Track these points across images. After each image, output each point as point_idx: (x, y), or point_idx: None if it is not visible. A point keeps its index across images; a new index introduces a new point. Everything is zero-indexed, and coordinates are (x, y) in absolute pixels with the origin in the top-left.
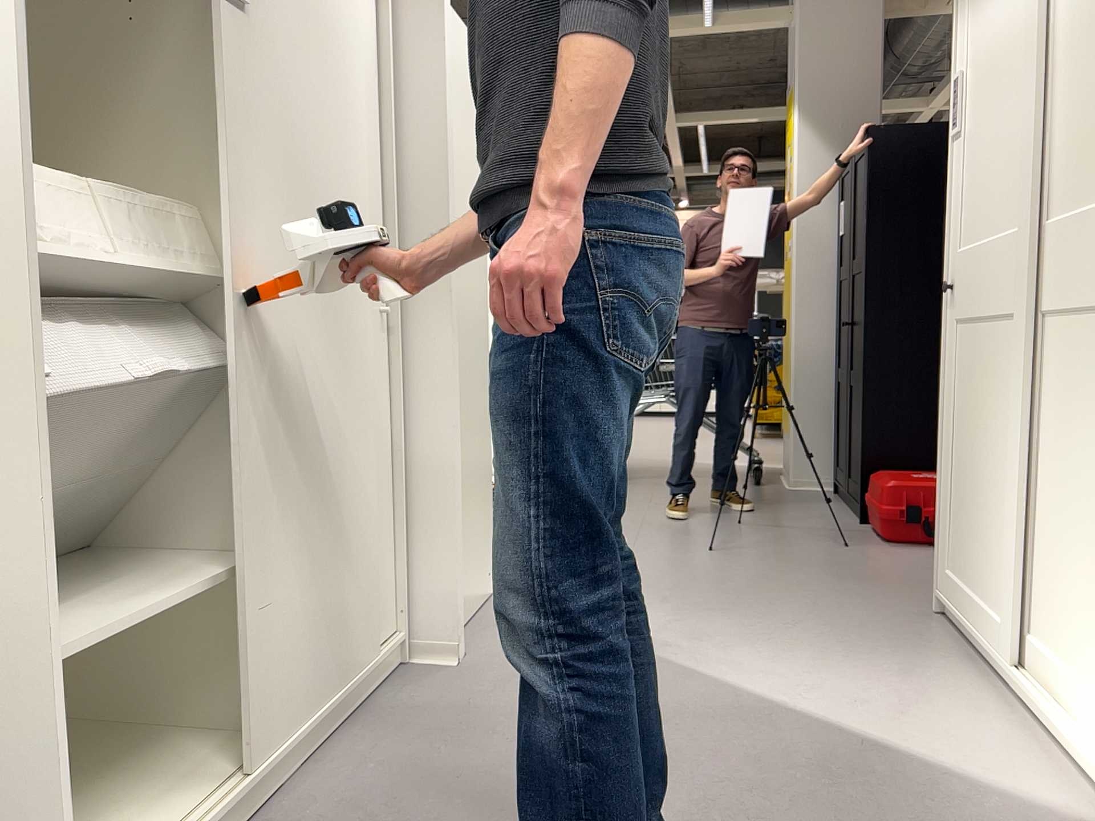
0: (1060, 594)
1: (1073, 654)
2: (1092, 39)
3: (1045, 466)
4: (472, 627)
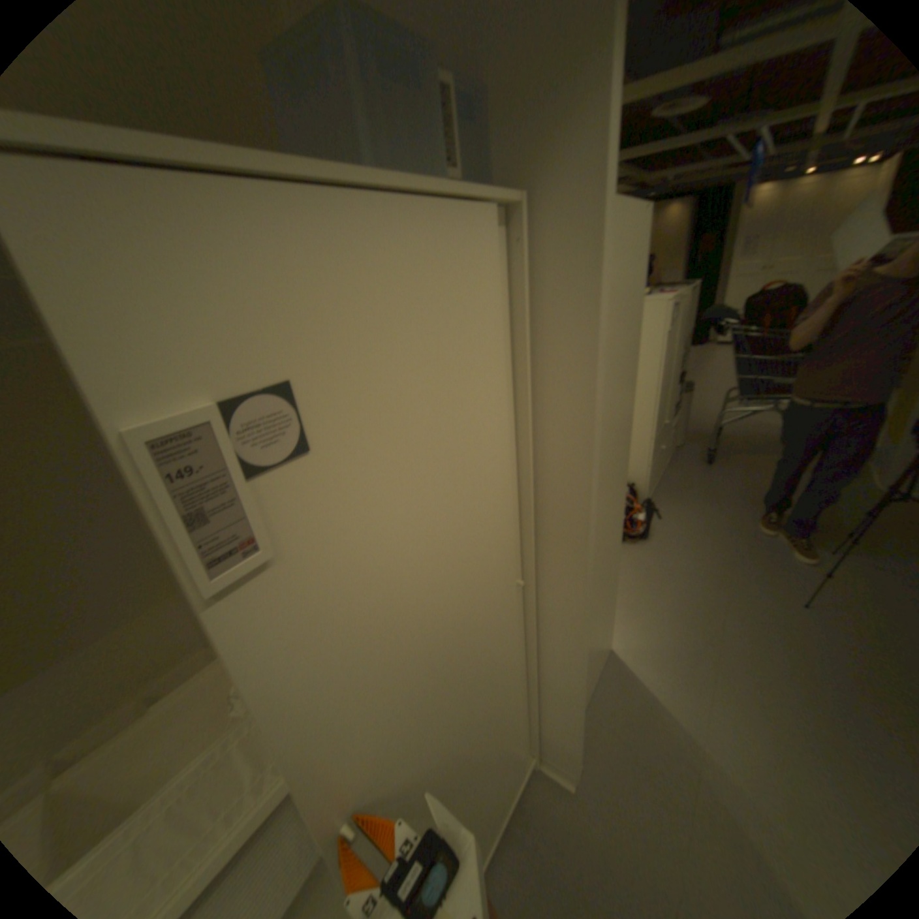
0: None
1: None
2: None
3: None
4: (592, 717)
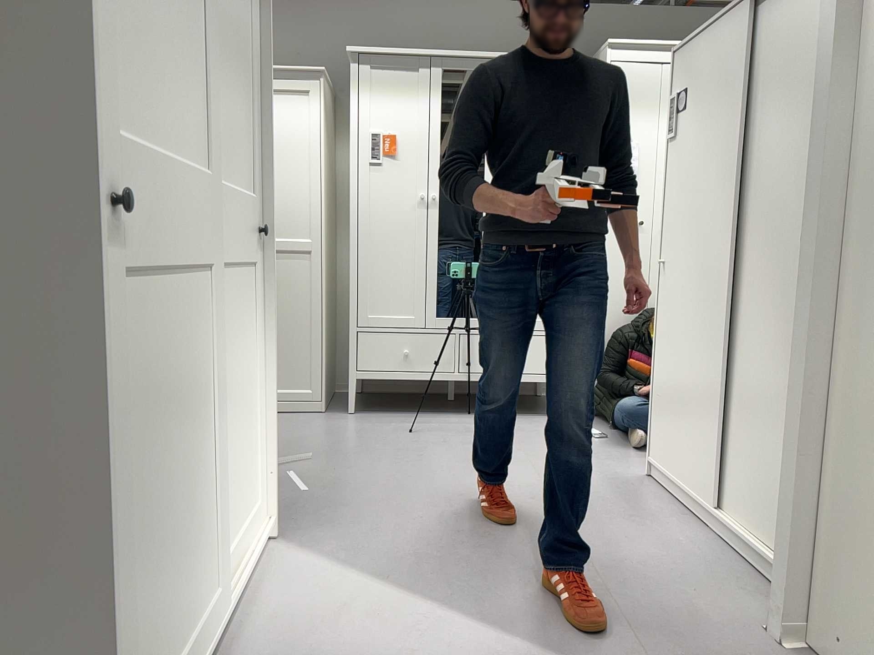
0: (230, 491)
1: (238, 517)
2: (225, 54)
3: (215, 406)
4: None
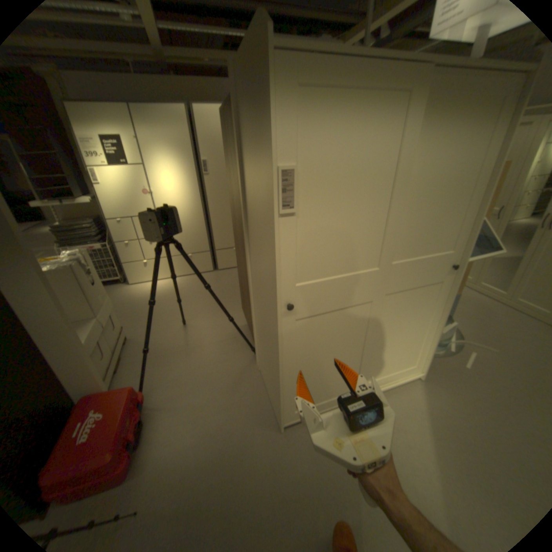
0: (389, 362)
1: (394, 369)
2: (436, 196)
3: (382, 338)
4: None
